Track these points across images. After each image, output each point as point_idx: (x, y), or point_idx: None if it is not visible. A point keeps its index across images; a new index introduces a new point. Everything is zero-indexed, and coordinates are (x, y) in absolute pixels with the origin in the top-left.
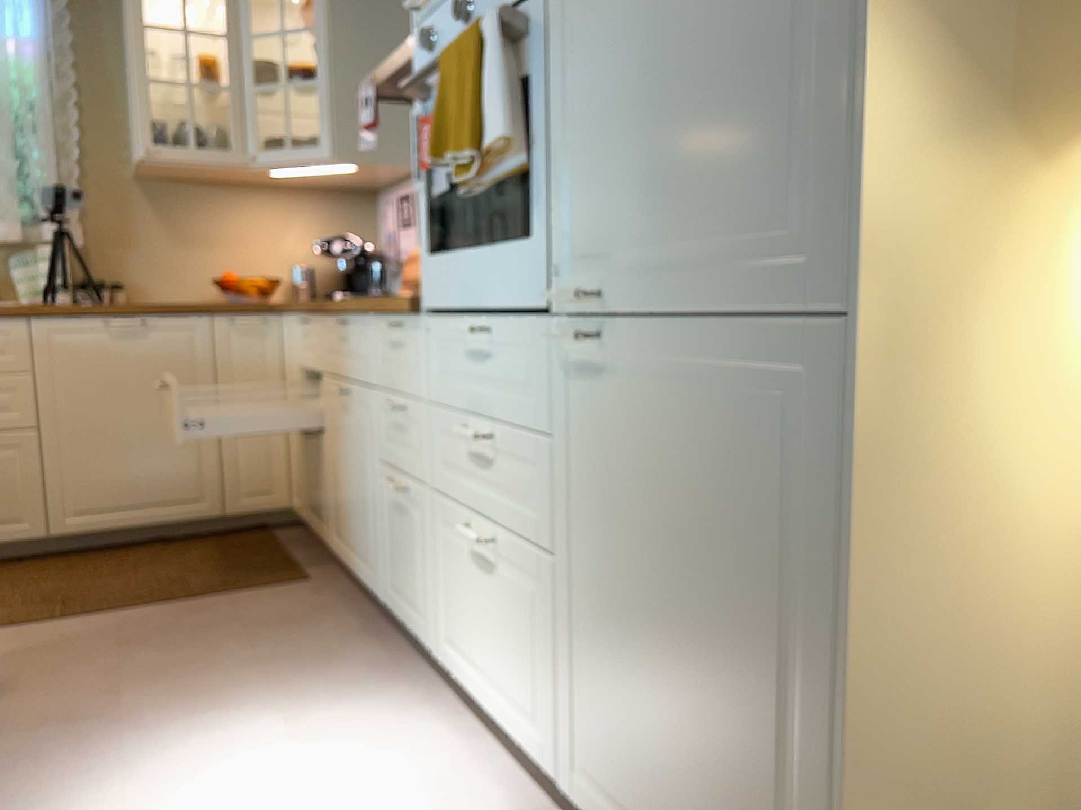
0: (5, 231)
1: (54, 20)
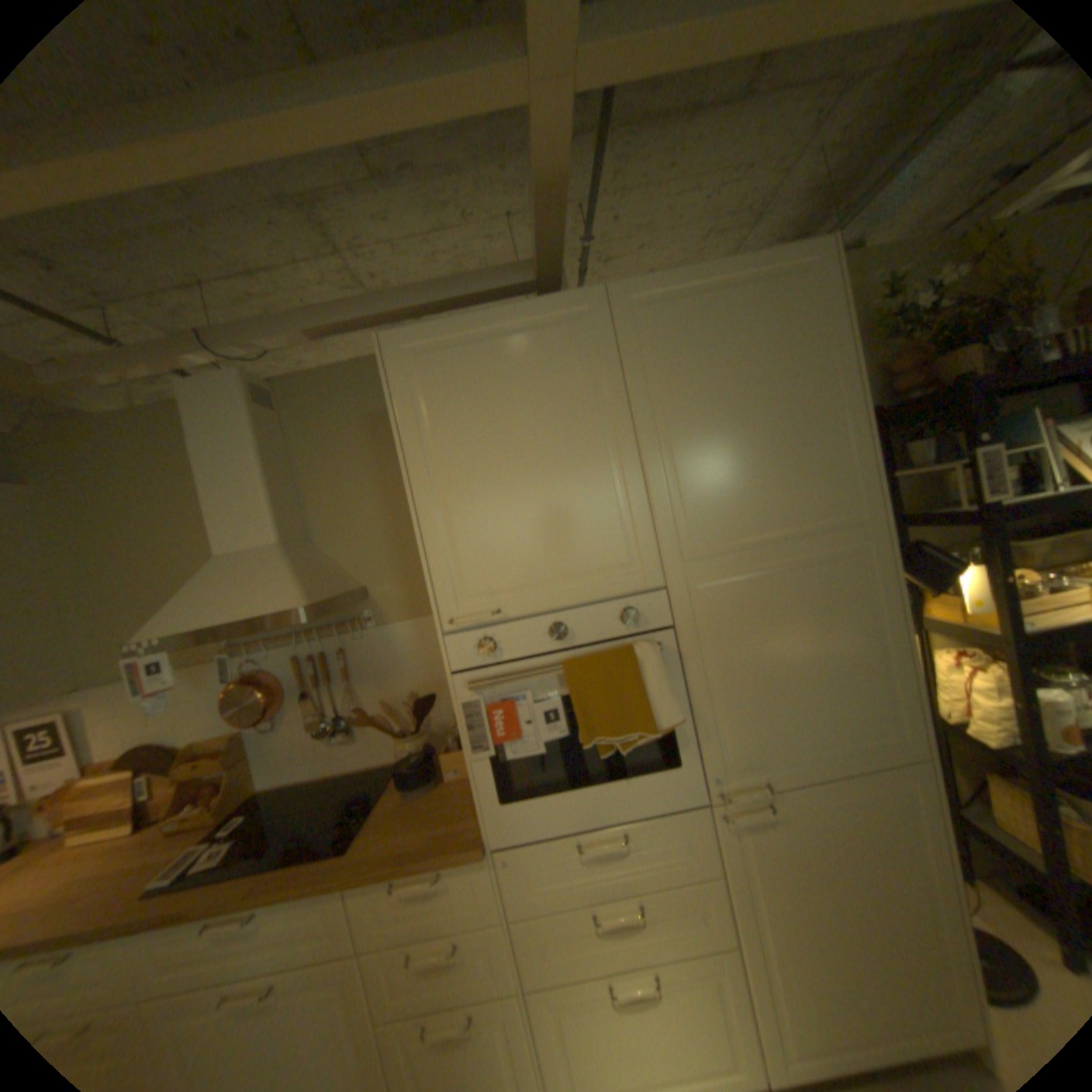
0: None
1: None
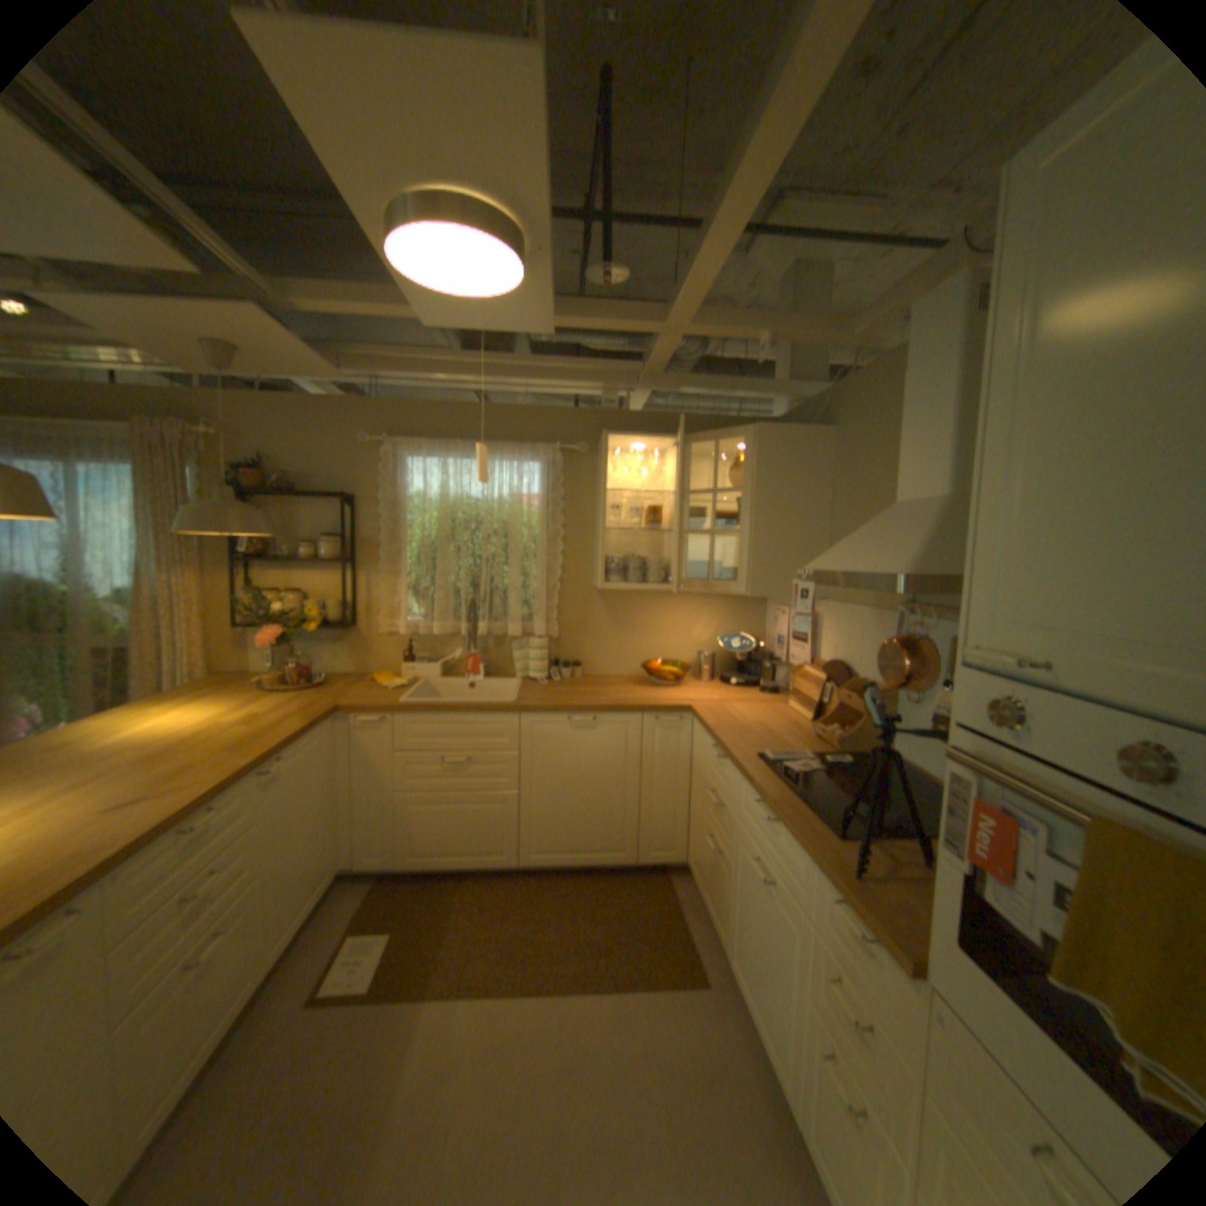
0: (513, 630)
1: (556, 482)
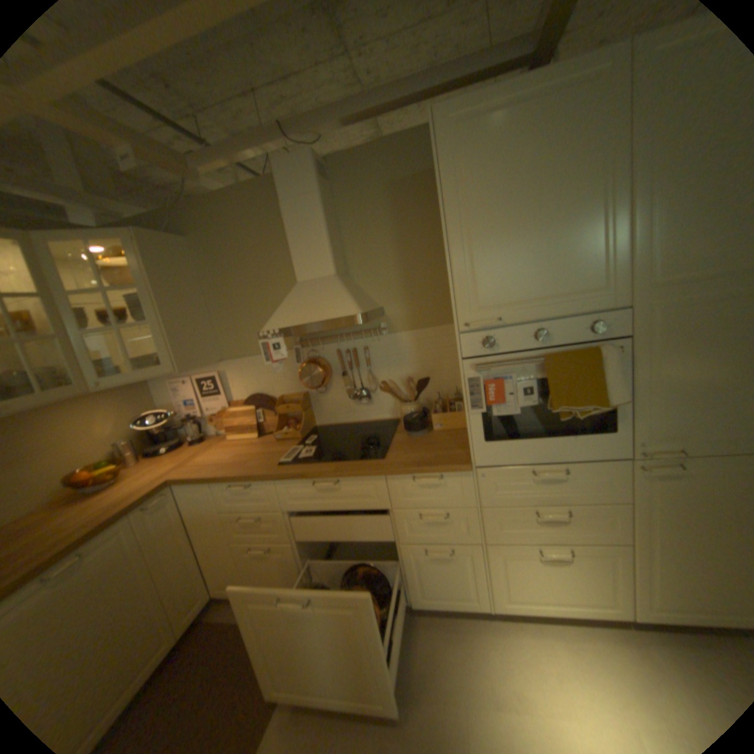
0: None
1: None
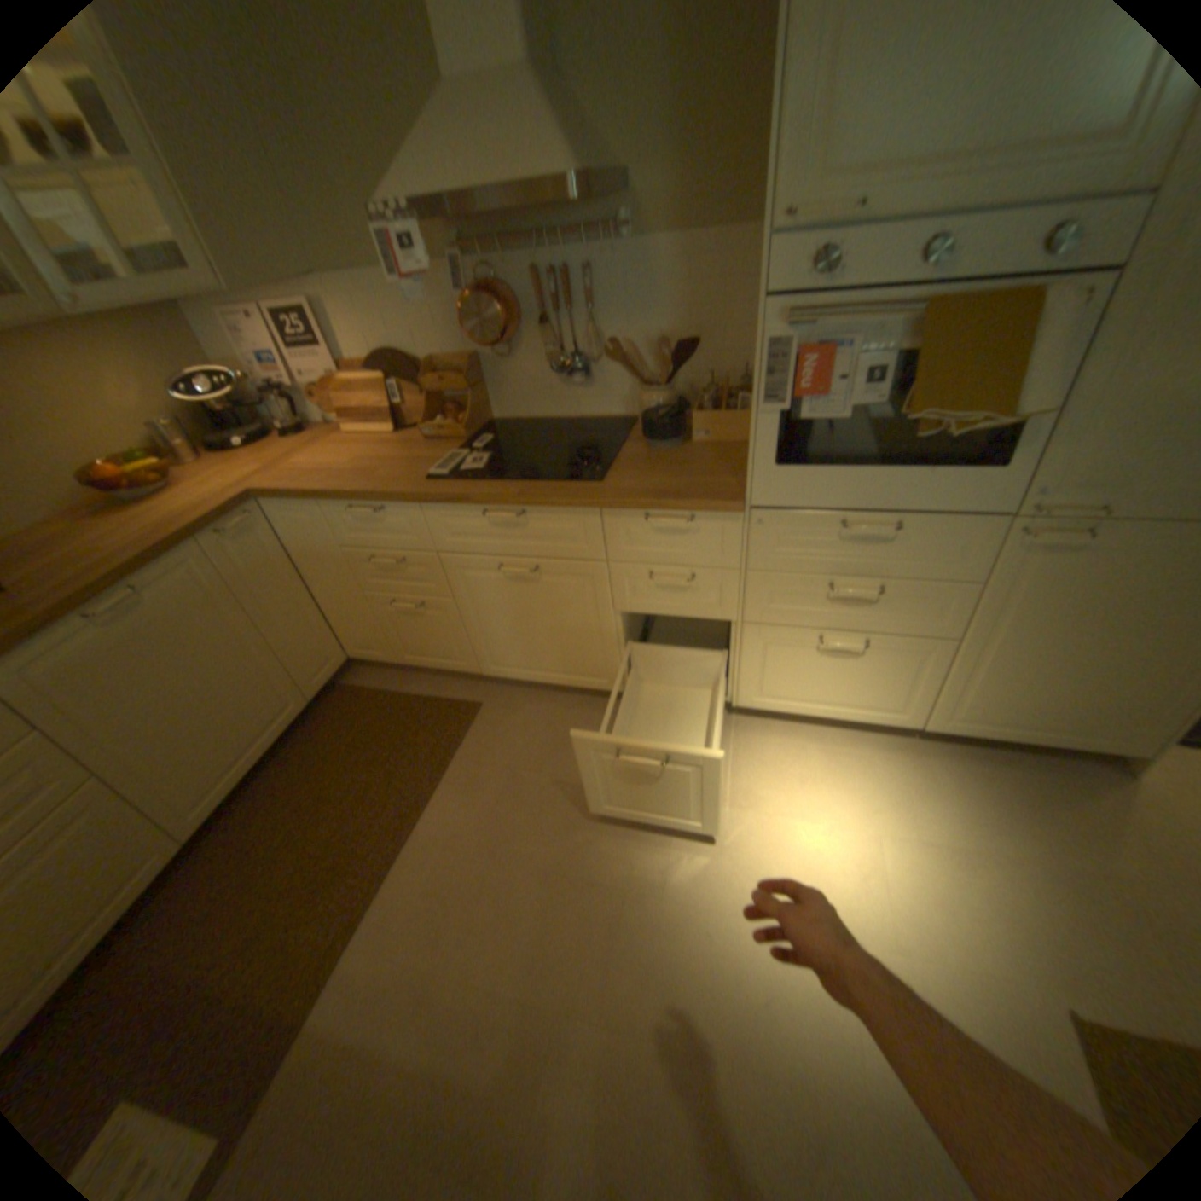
0: None
1: None
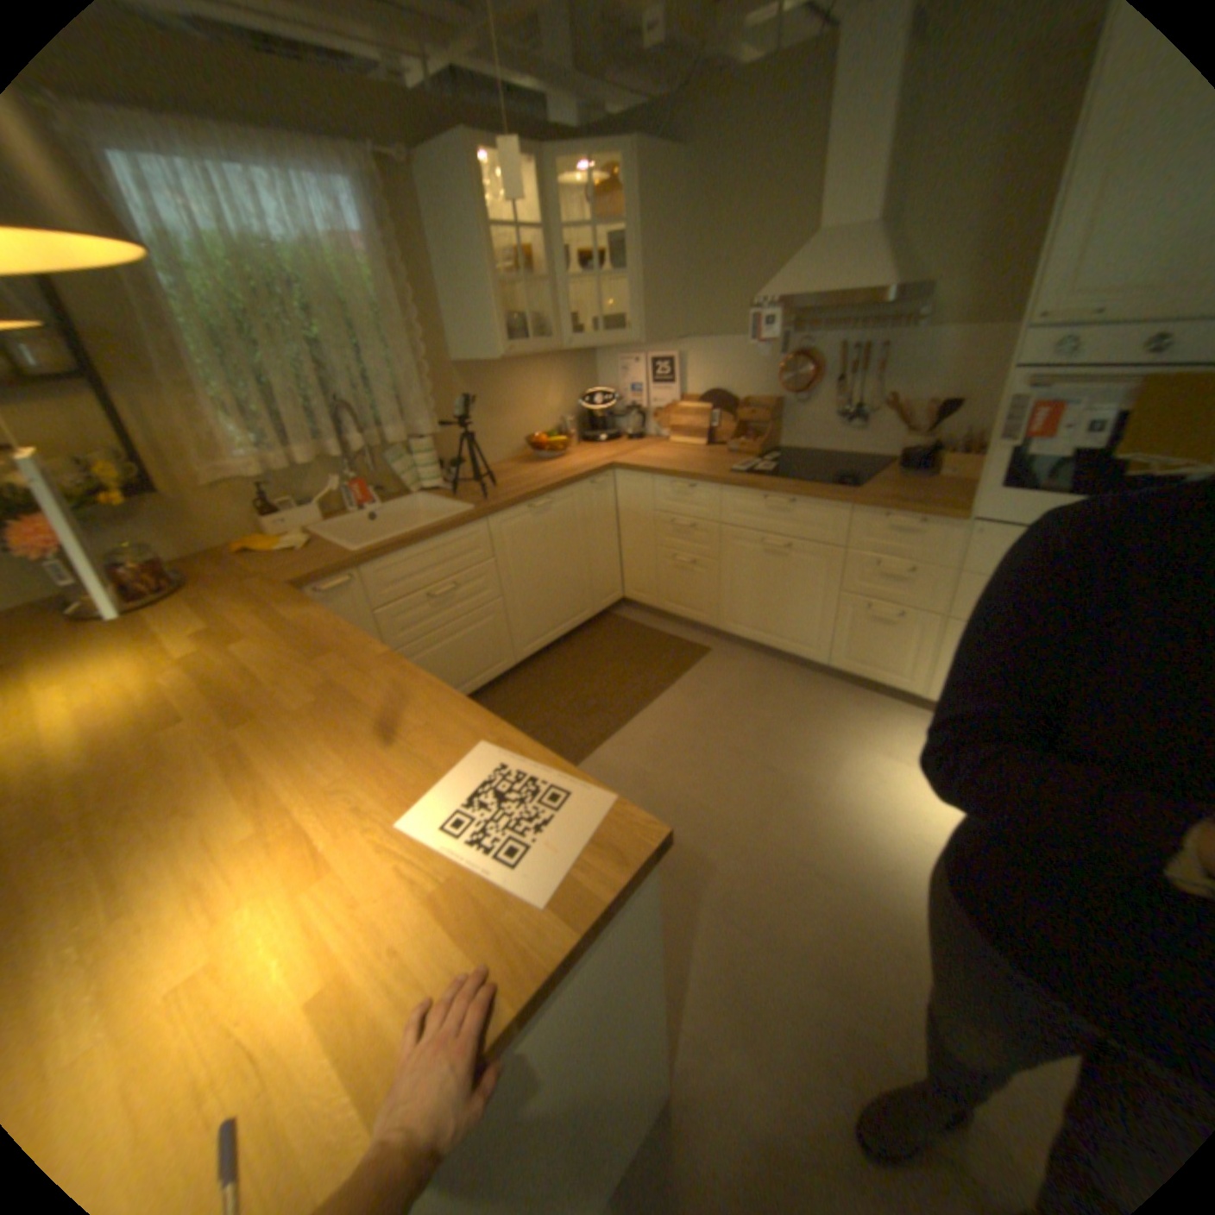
0: (394, 437)
1: (372, 214)
